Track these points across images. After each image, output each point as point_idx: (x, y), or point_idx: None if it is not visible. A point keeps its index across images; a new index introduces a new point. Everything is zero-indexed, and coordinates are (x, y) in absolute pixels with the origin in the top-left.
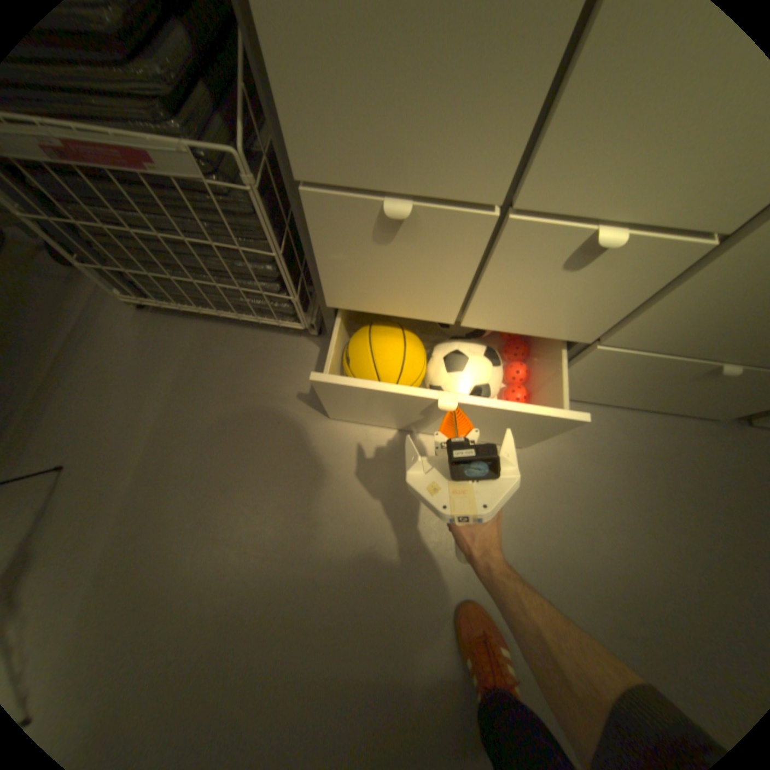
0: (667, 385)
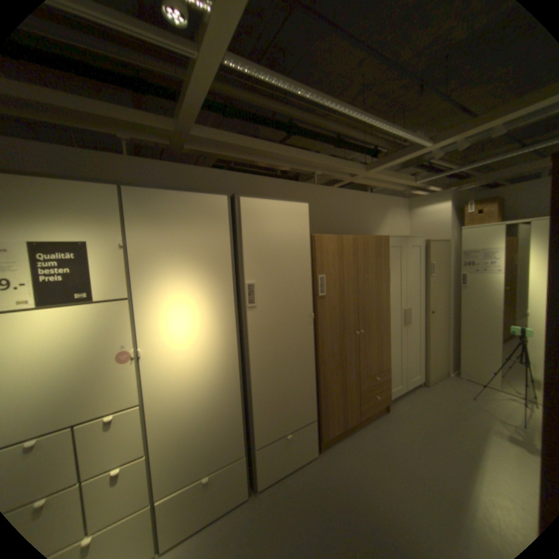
0: (199, 501)
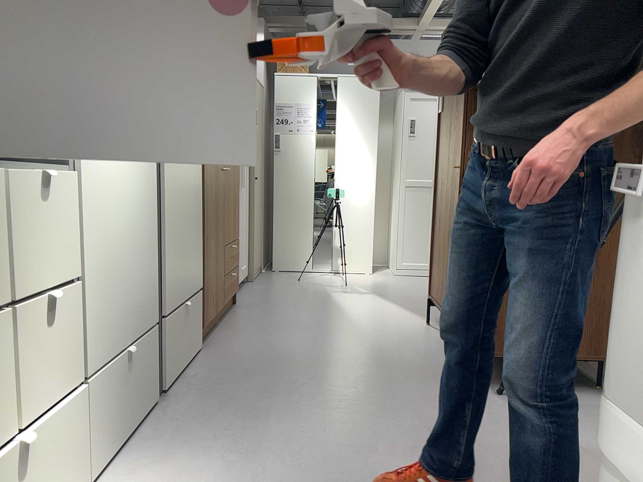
0: (123, 391)
